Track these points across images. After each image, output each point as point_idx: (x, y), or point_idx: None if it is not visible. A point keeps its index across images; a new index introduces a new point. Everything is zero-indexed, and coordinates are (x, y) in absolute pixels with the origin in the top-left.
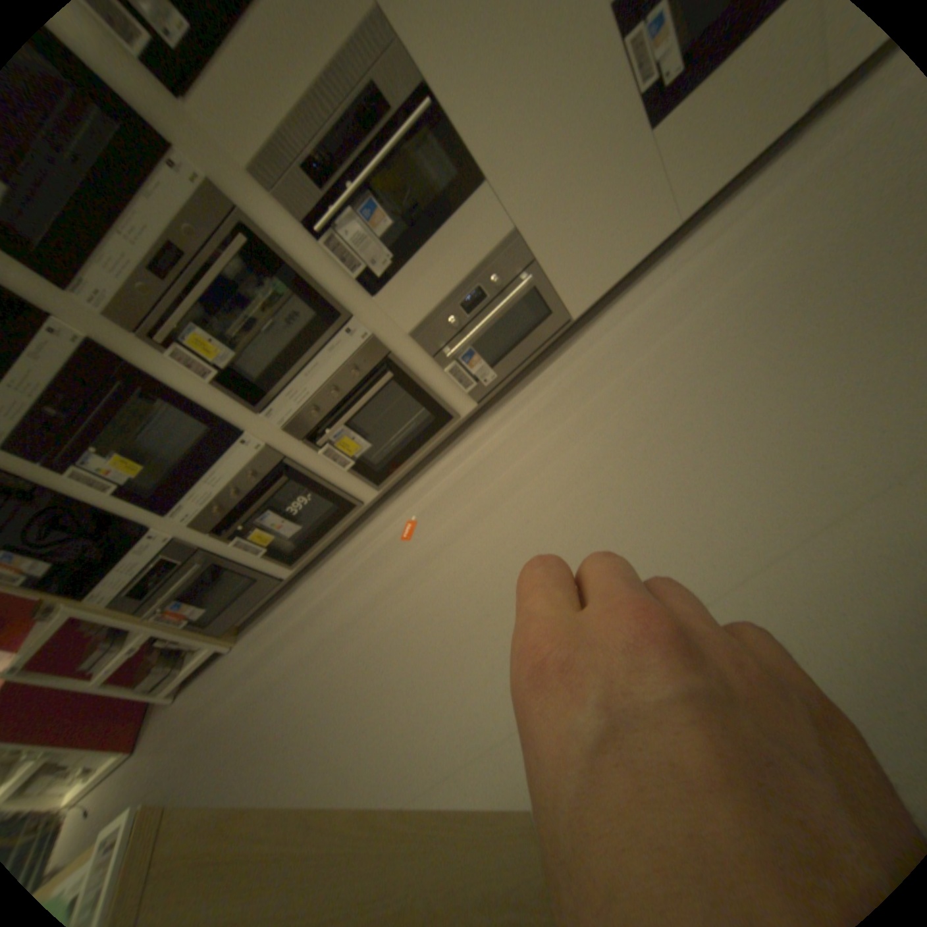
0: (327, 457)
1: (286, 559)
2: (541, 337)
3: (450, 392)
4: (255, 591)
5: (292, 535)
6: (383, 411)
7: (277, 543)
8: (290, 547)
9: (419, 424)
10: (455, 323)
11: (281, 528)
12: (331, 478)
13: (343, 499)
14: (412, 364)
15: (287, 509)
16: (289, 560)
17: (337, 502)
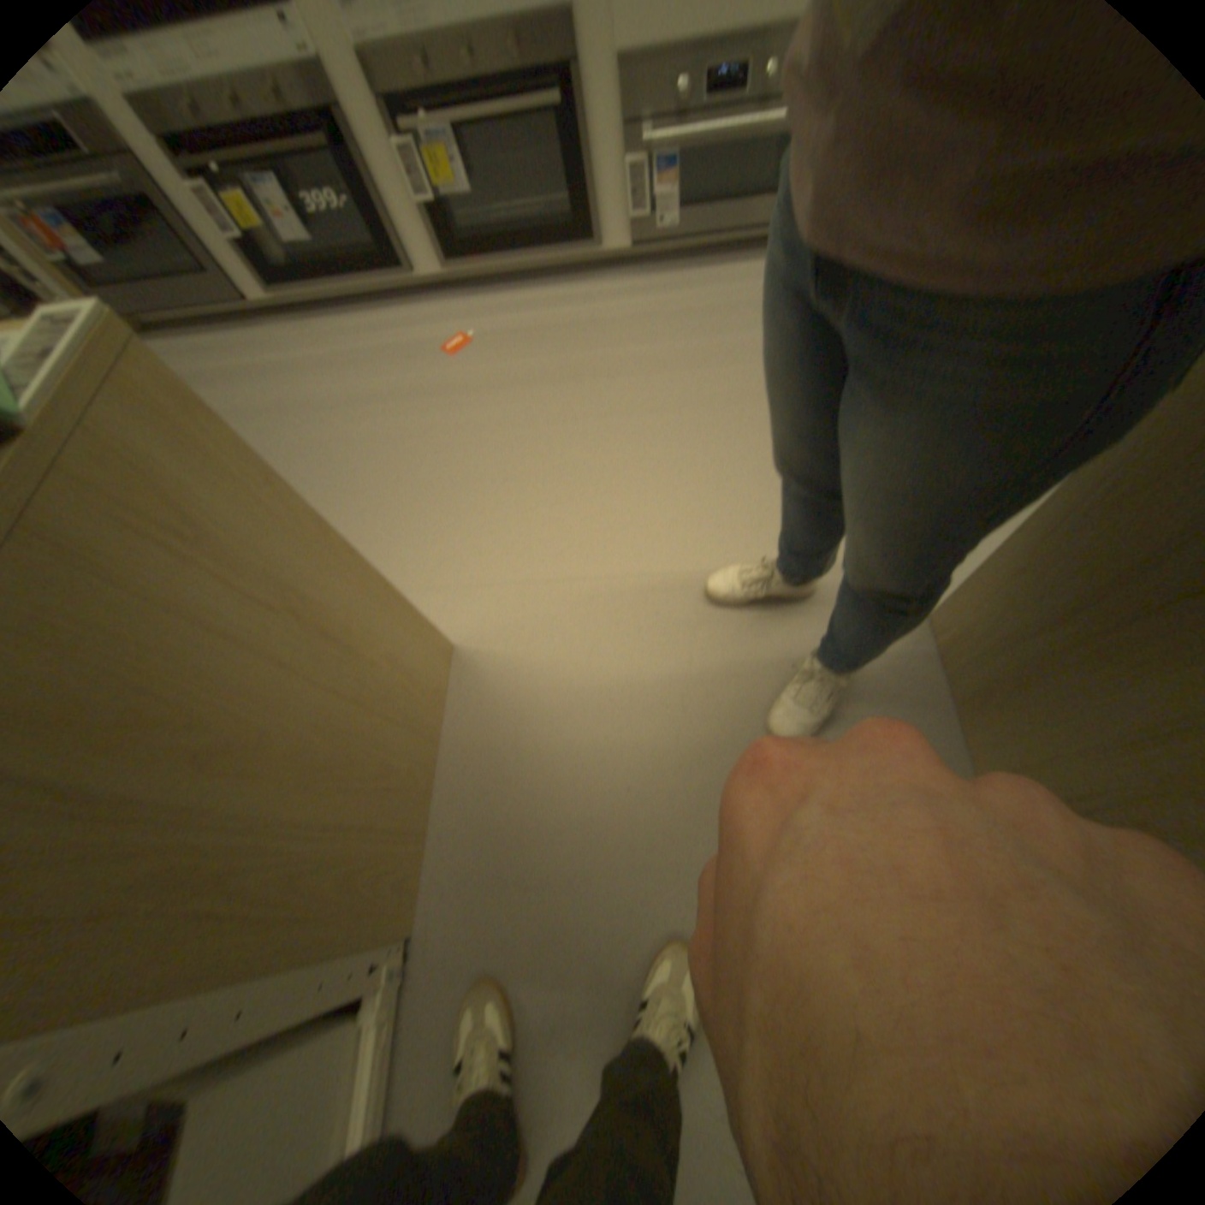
0: (396, 151)
1: (259, 268)
2: (757, 211)
3: (607, 195)
4: (189, 284)
5: (283, 239)
6: (508, 147)
7: (258, 233)
8: (275, 253)
9: (542, 210)
10: (682, 85)
11: (275, 213)
12: (385, 191)
13: (383, 239)
14: (590, 101)
15: (295, 190)
16: (264, 274)
17: (372, 239)
